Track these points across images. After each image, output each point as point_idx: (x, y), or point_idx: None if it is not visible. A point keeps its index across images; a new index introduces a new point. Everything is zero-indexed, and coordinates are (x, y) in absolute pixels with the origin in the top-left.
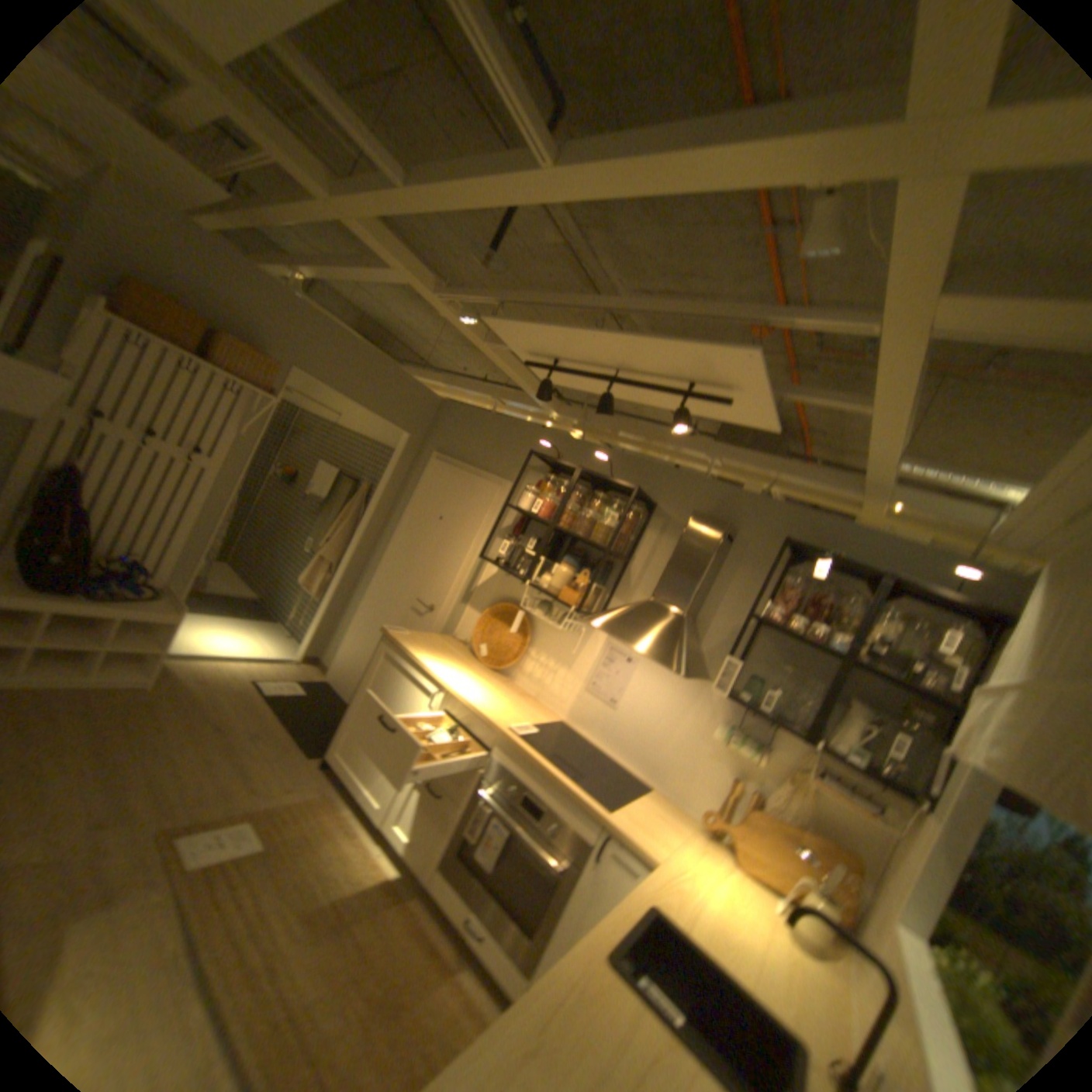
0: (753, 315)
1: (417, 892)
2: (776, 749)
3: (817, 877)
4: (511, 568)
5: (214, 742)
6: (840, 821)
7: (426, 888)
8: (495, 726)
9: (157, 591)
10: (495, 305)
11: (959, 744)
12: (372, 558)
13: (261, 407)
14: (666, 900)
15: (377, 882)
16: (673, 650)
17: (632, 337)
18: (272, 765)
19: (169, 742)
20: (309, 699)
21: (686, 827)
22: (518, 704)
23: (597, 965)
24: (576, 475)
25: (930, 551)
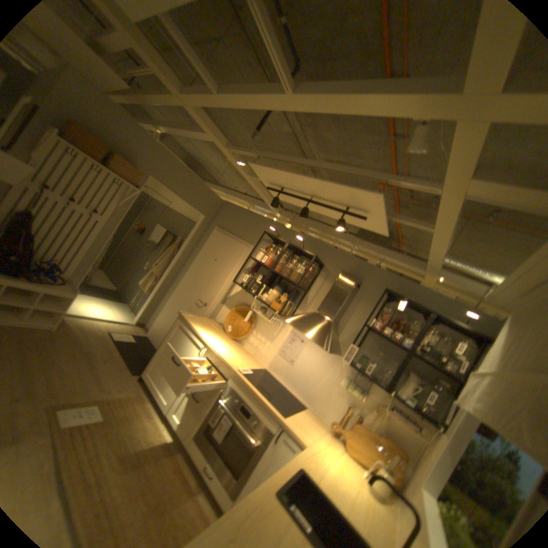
0: (381, 178)
1: (181, 450)
2: (371, 393)
3: (385, 461)
4: (248, 289)
5: (84, 362)
6: (399, 433)
7: (186, 449)
8: (231, 368)
9: (65, 280)
10: (255, 157)
11: (461, 400)
12: (178, 276)
13: (131, 193)
14: (308, 466)
15: (160, 443)
16: (325, 338)
17: (321, 181)
18: (113, 377)
19: (60, 360)
20: (137, 345)
21: (322, 429)
22: (244, 358)
23: (270, 497)
24: (286, 246)
25: (455, 303)
